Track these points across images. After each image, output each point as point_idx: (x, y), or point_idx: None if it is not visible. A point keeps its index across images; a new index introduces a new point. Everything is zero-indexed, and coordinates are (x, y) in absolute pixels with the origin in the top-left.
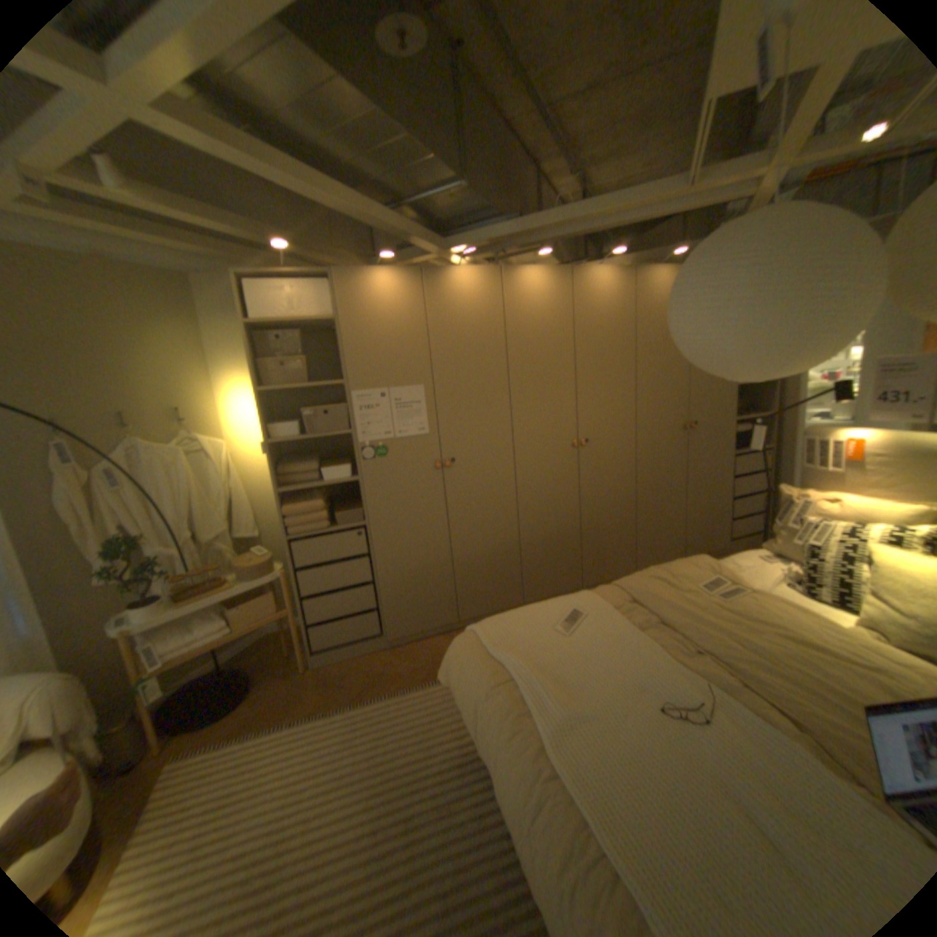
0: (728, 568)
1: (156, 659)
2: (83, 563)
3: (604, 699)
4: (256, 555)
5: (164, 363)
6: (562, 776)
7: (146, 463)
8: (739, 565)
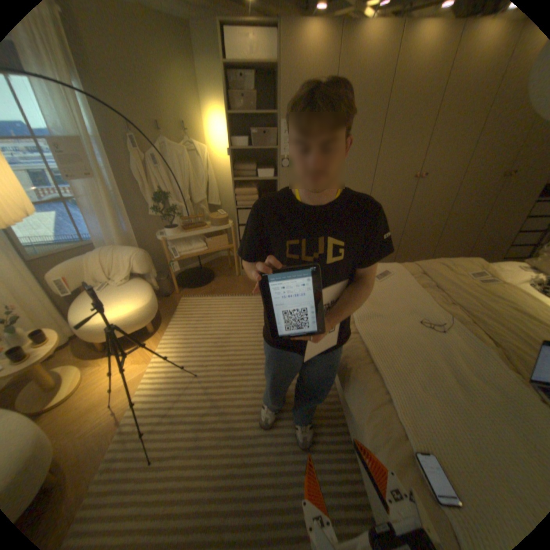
0: (493, 268)
1: (177, 253)
2: (145, 202)
3: (390, 311)
4: (220, 214)
5: (176, 90)
6: (360, 333)
7: (169, 153)
8: (502, 268)
